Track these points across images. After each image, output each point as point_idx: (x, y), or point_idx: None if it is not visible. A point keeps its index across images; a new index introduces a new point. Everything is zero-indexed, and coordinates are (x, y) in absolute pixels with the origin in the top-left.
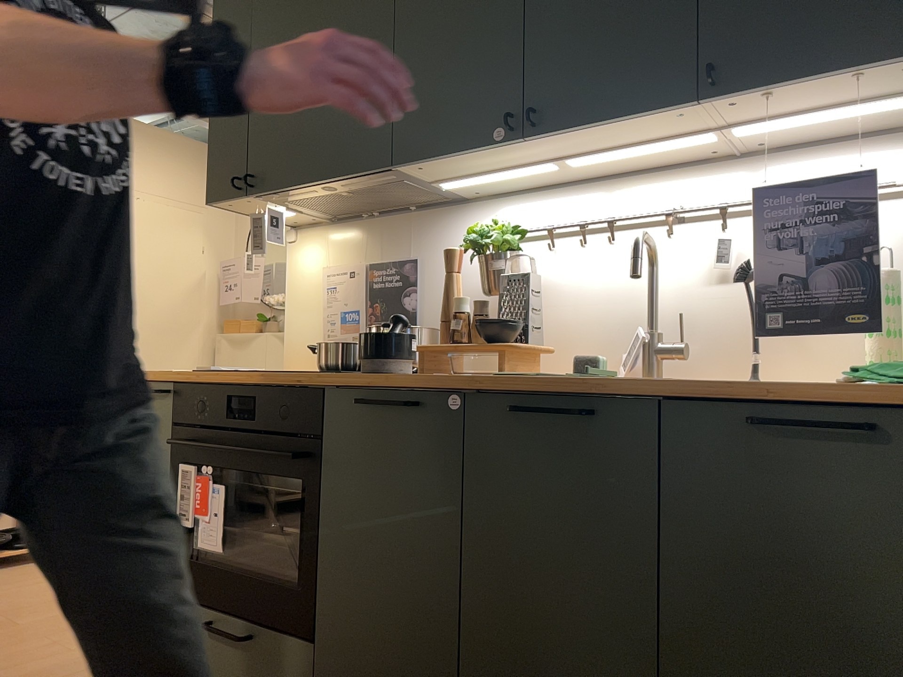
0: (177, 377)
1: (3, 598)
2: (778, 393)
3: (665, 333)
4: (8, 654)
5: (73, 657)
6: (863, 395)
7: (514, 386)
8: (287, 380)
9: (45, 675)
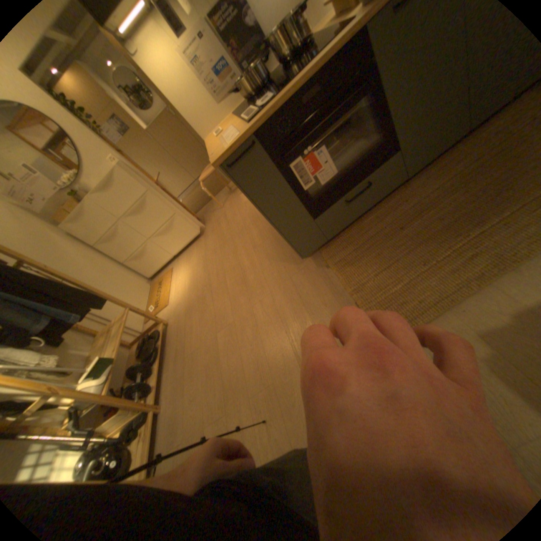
0: (250, 129)
1: (199, 334)
2: None
3: None
4: (261, 314)
5: (276, 289)
6: None
7: None
8: (334, 47)
9: (289, 294)
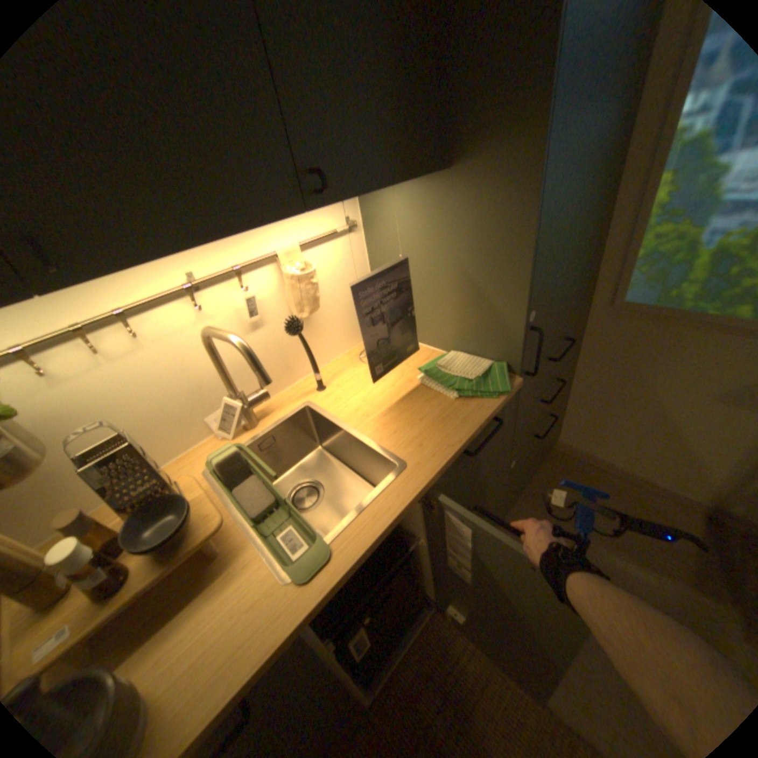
0: None
1: None
2: (475, 435)
3: (241, 388)
4: None
5: None
6: (489, 408)
7: (348, 576)
8: None
9: None
